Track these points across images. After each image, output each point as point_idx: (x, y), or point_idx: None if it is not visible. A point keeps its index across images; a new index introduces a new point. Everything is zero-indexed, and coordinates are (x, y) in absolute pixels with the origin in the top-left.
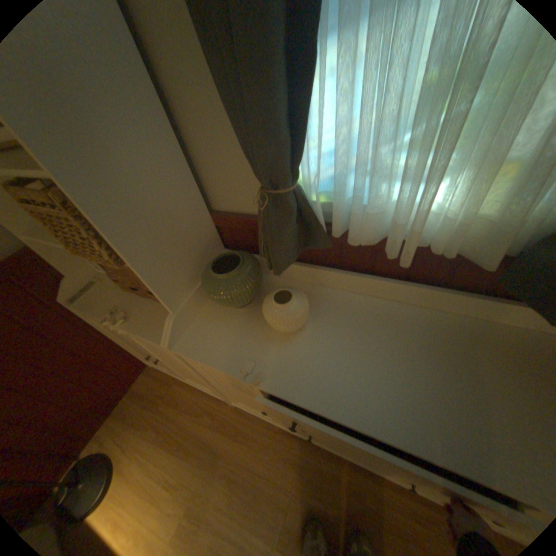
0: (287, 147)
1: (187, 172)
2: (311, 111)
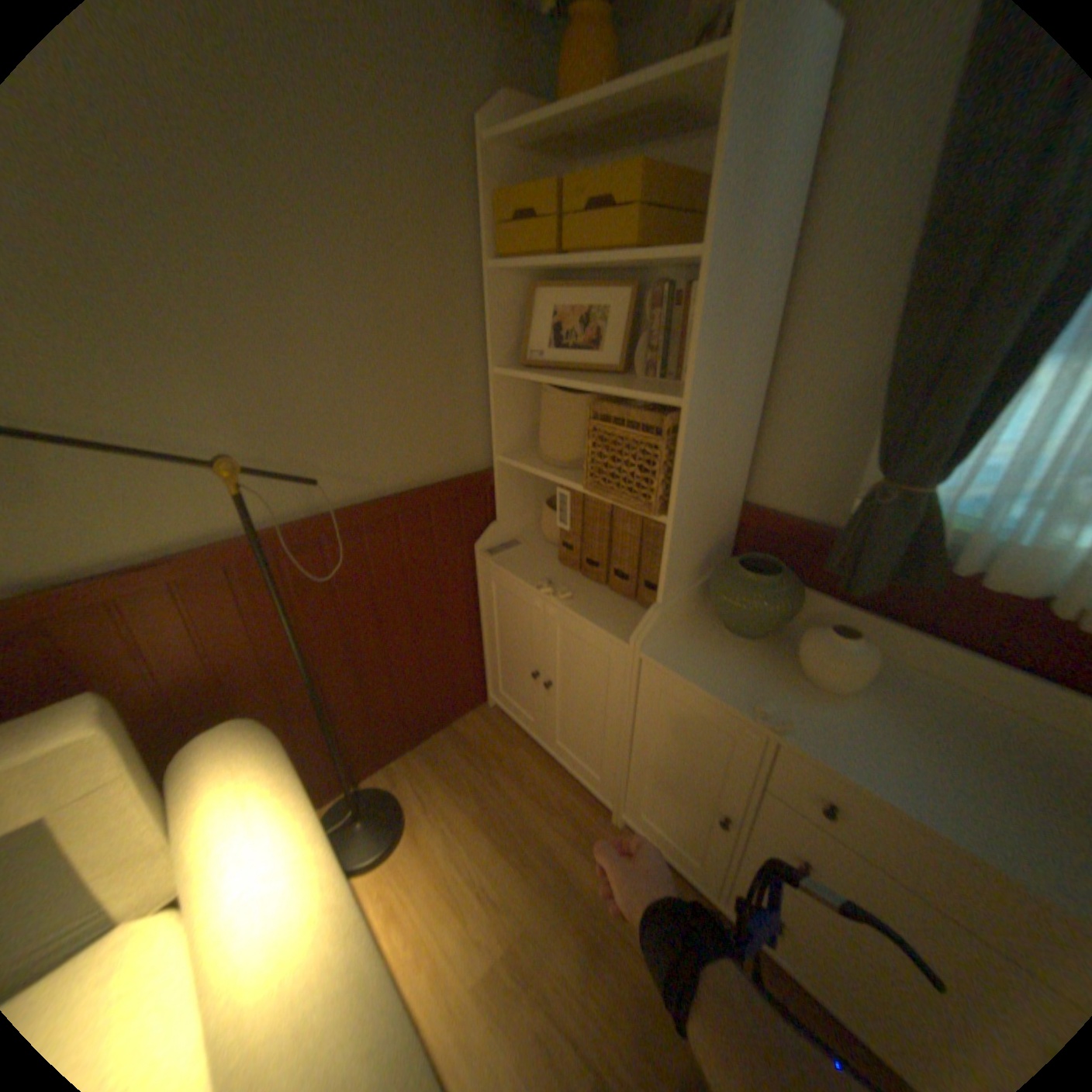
0: (957, 444)
1: (753, 445)
2: (992, 418)
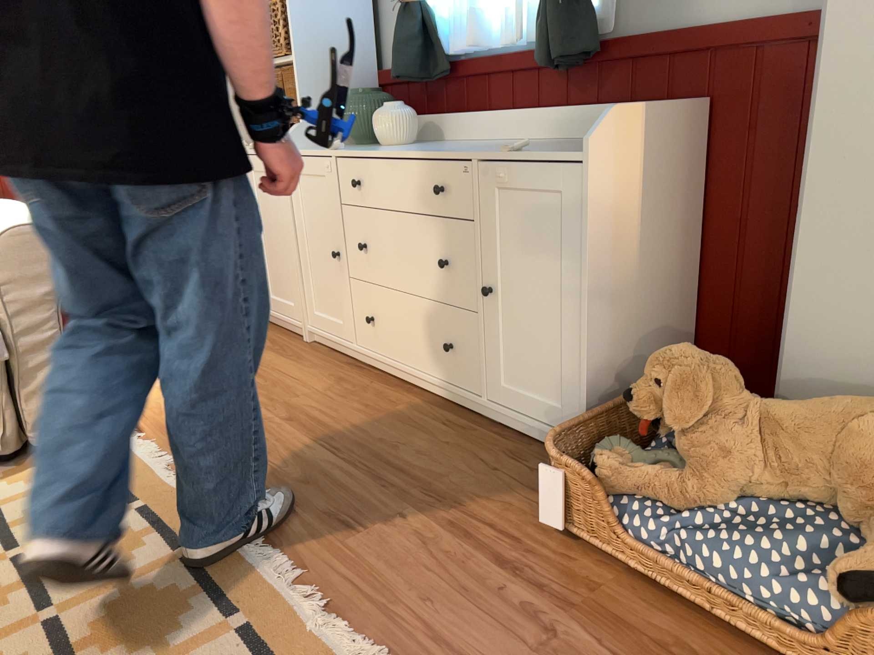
0: None
1: (368, 25)
2: None
